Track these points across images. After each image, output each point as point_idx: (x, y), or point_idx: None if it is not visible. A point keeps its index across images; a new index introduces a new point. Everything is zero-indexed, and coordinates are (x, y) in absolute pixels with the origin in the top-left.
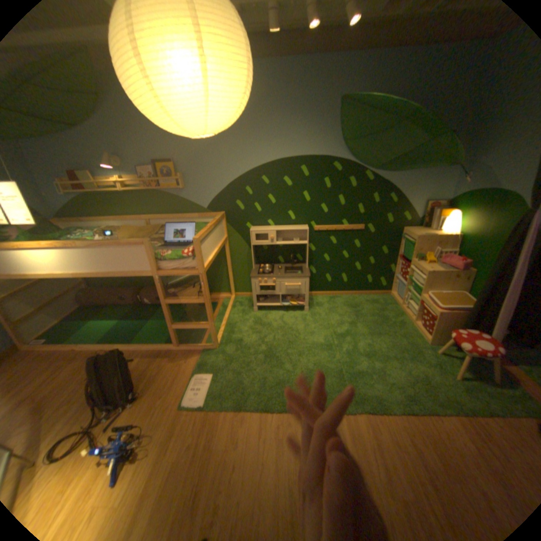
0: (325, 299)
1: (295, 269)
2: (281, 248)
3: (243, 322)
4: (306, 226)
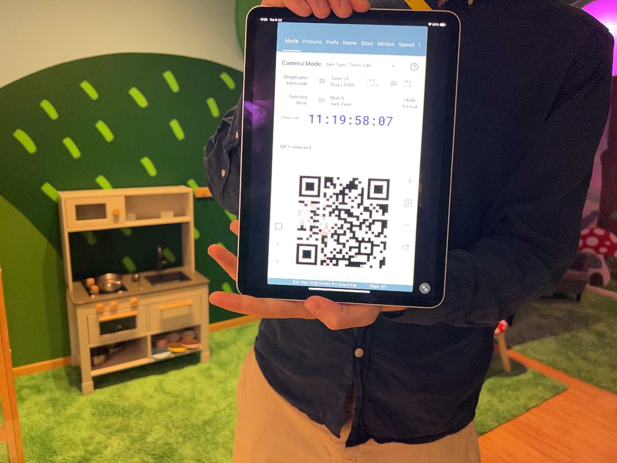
0: (229, 334)
1: (169, 277)
2: (129, 237)
3: (66, 423)
4: (183, 187)
